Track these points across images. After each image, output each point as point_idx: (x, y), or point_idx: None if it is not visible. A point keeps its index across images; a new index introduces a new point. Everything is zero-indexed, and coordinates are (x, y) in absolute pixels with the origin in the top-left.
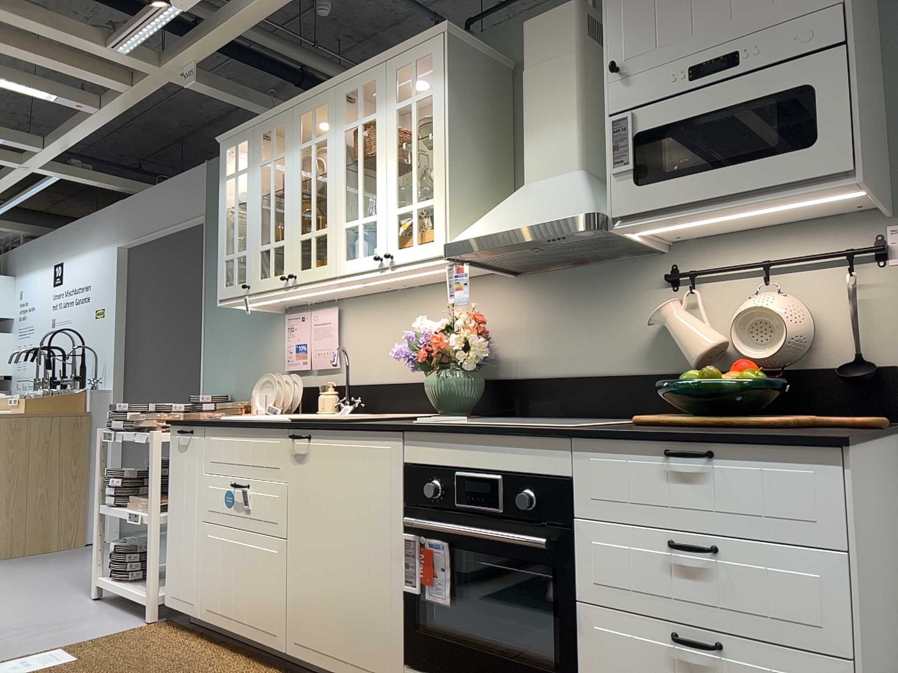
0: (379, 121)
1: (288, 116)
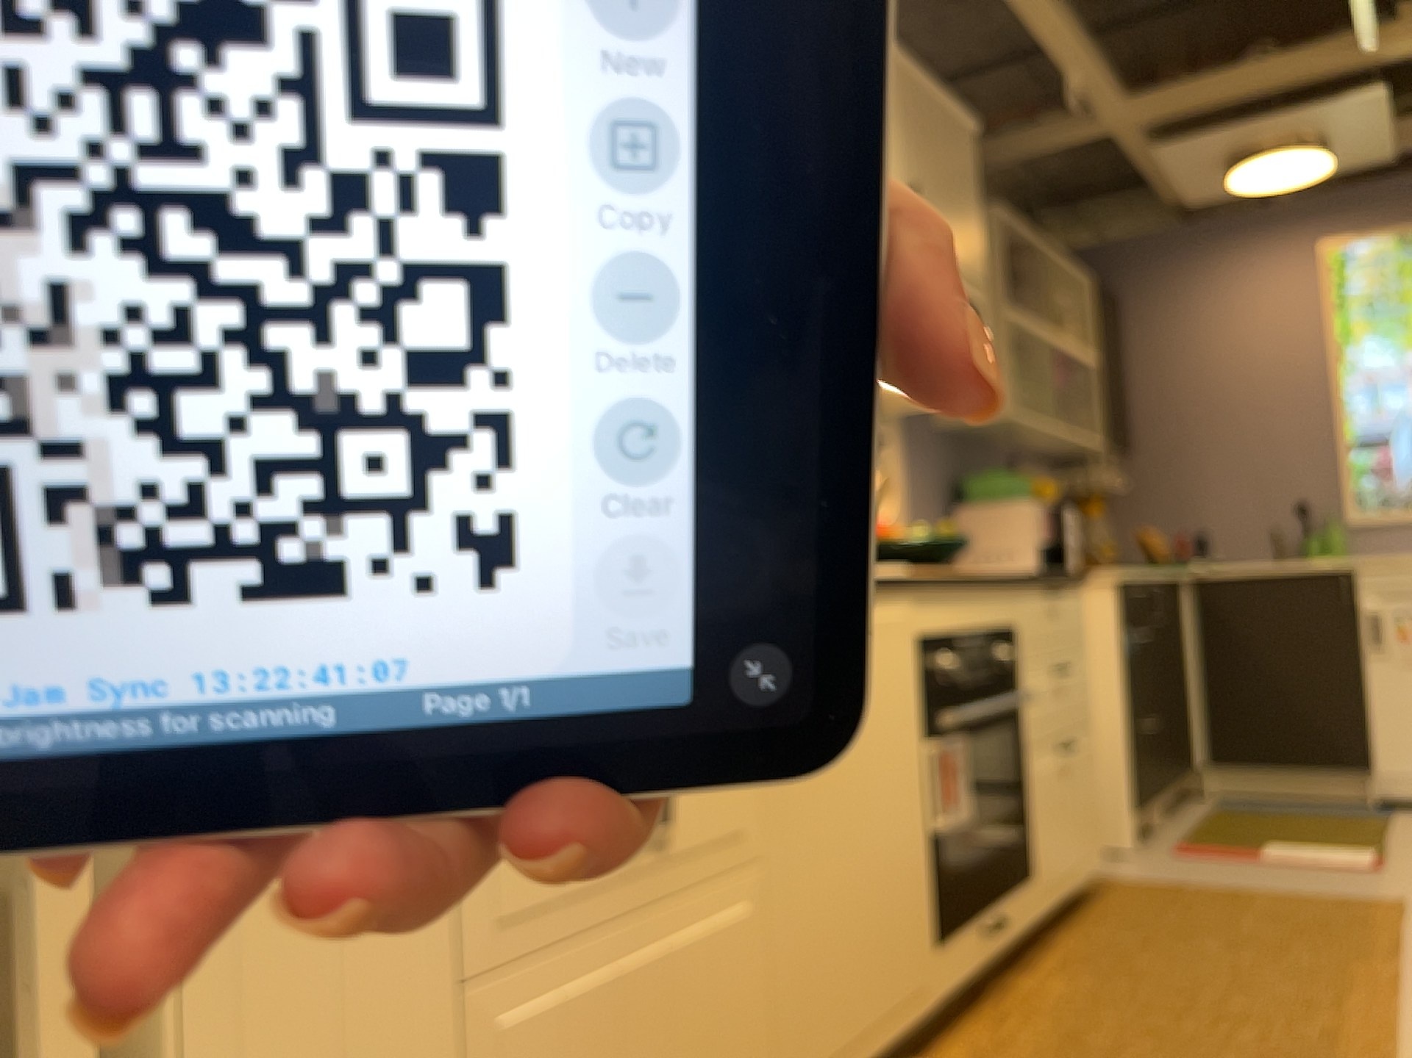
0: None
1: None
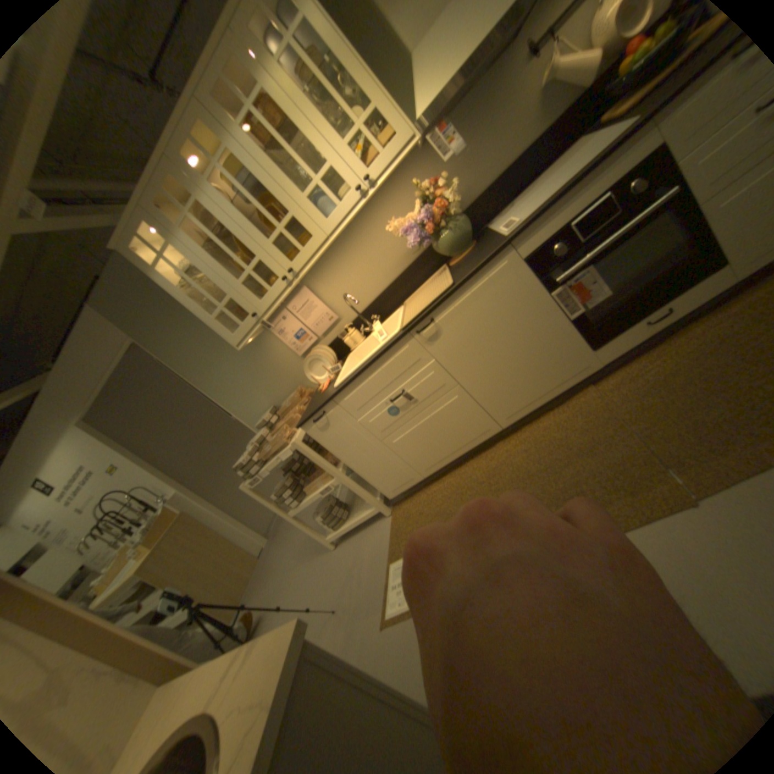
0: (267, 86)
1: (165, 165)
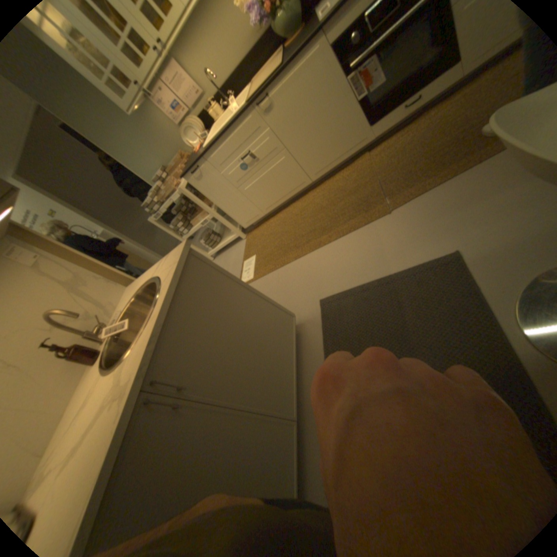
0: None
1: None
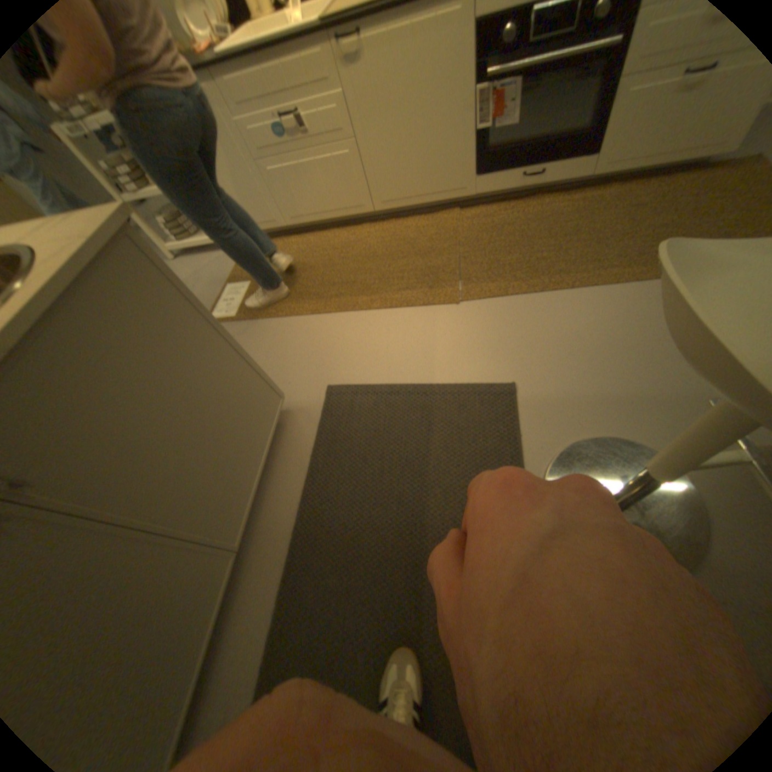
0: None
1: None
